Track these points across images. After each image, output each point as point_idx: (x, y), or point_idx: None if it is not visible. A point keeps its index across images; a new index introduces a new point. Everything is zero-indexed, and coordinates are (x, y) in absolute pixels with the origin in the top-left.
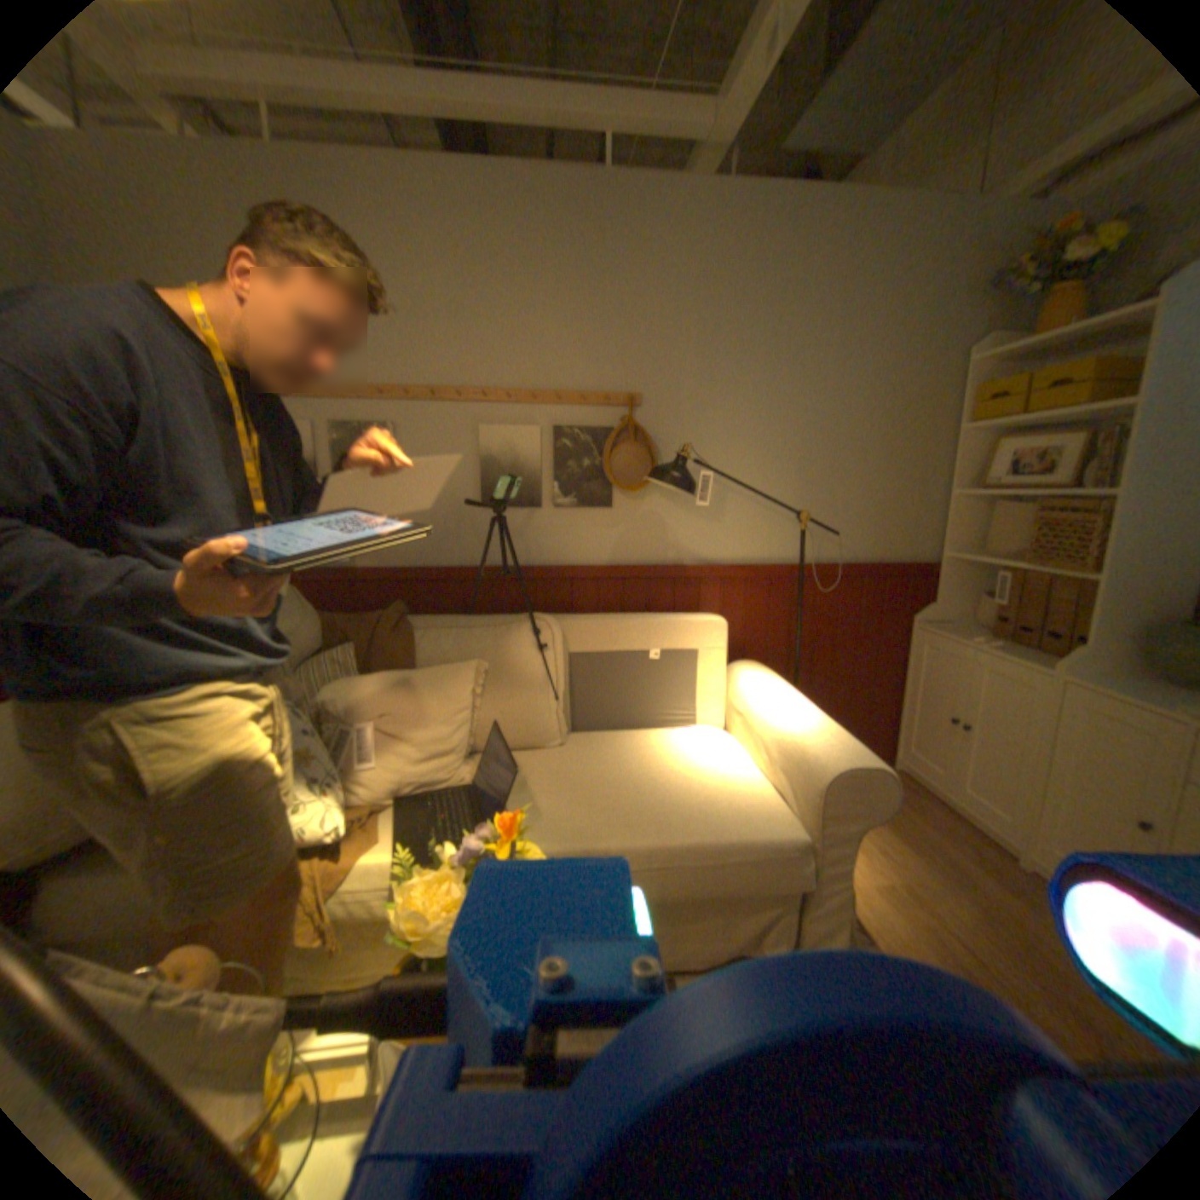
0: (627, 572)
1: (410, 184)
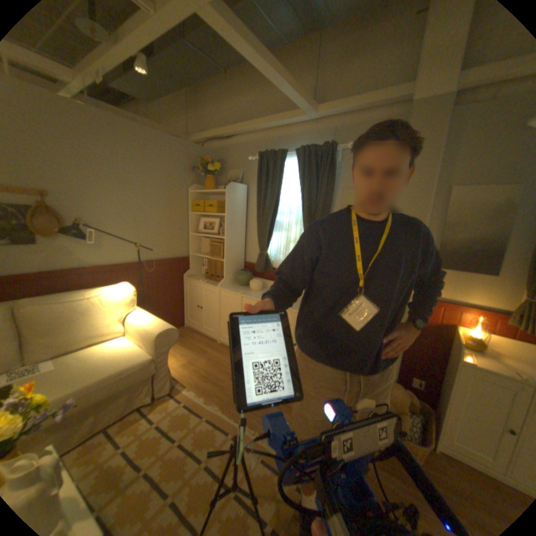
0: (51, 275)
1: None
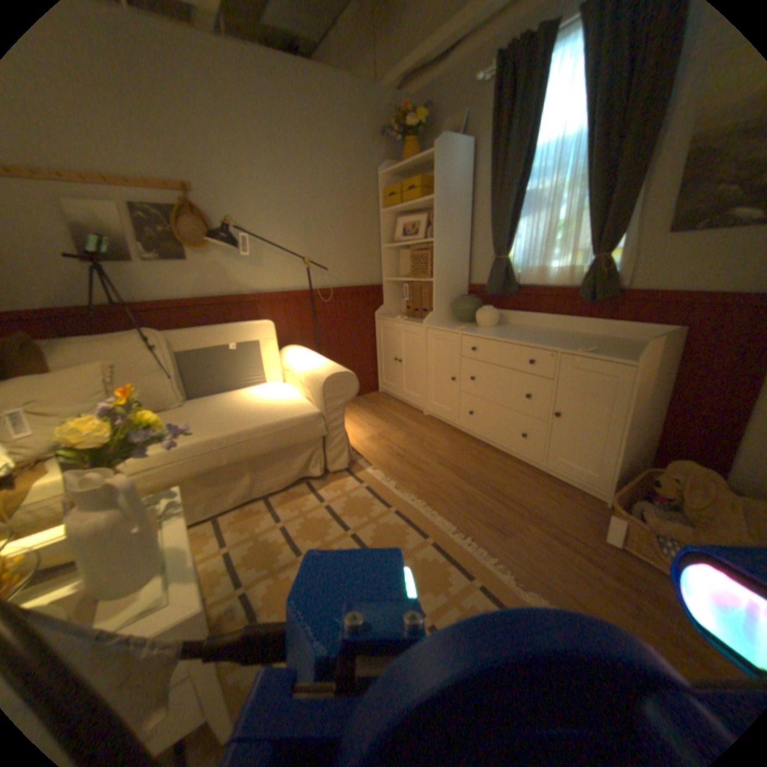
0: (206, 300)
1: None
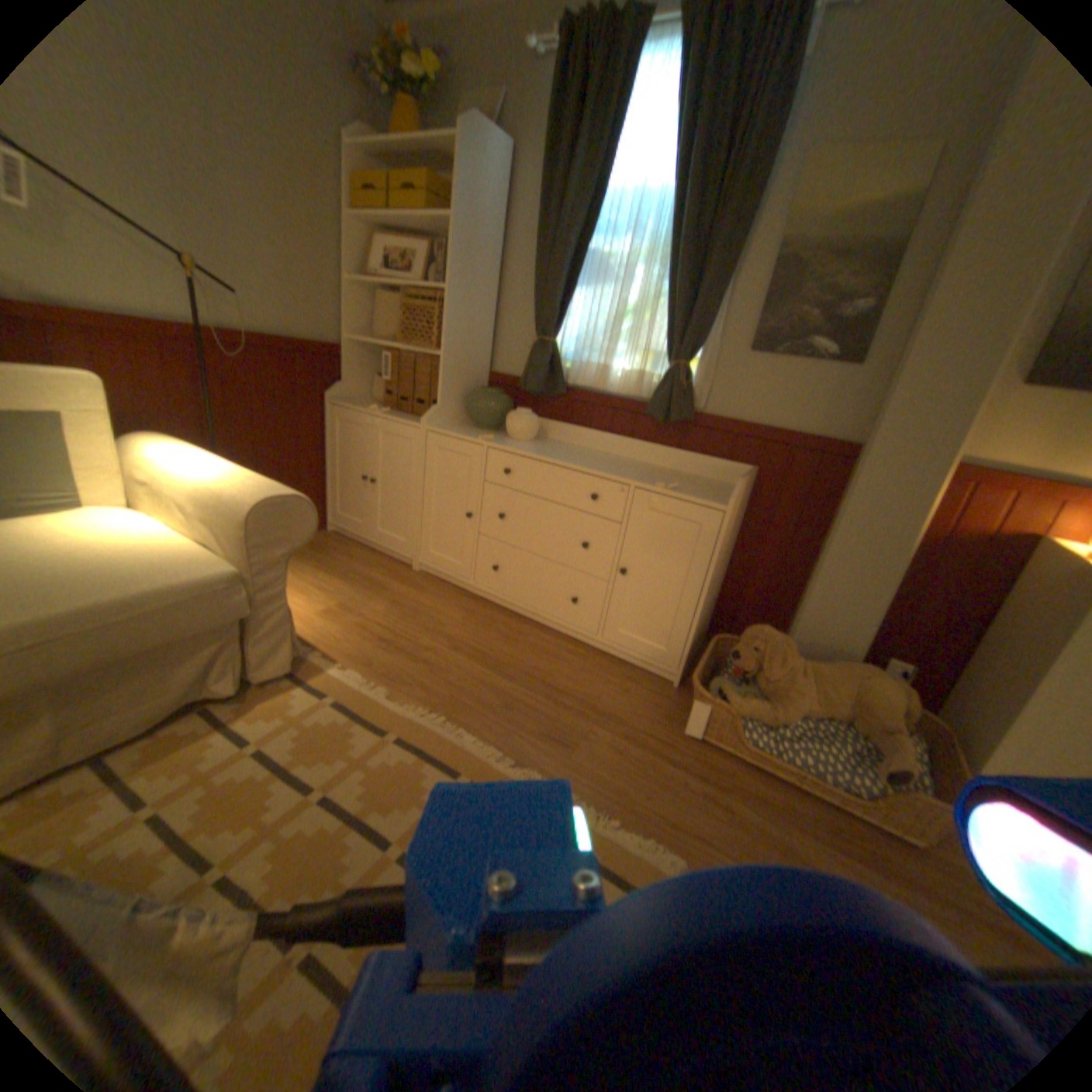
0: None
1: None
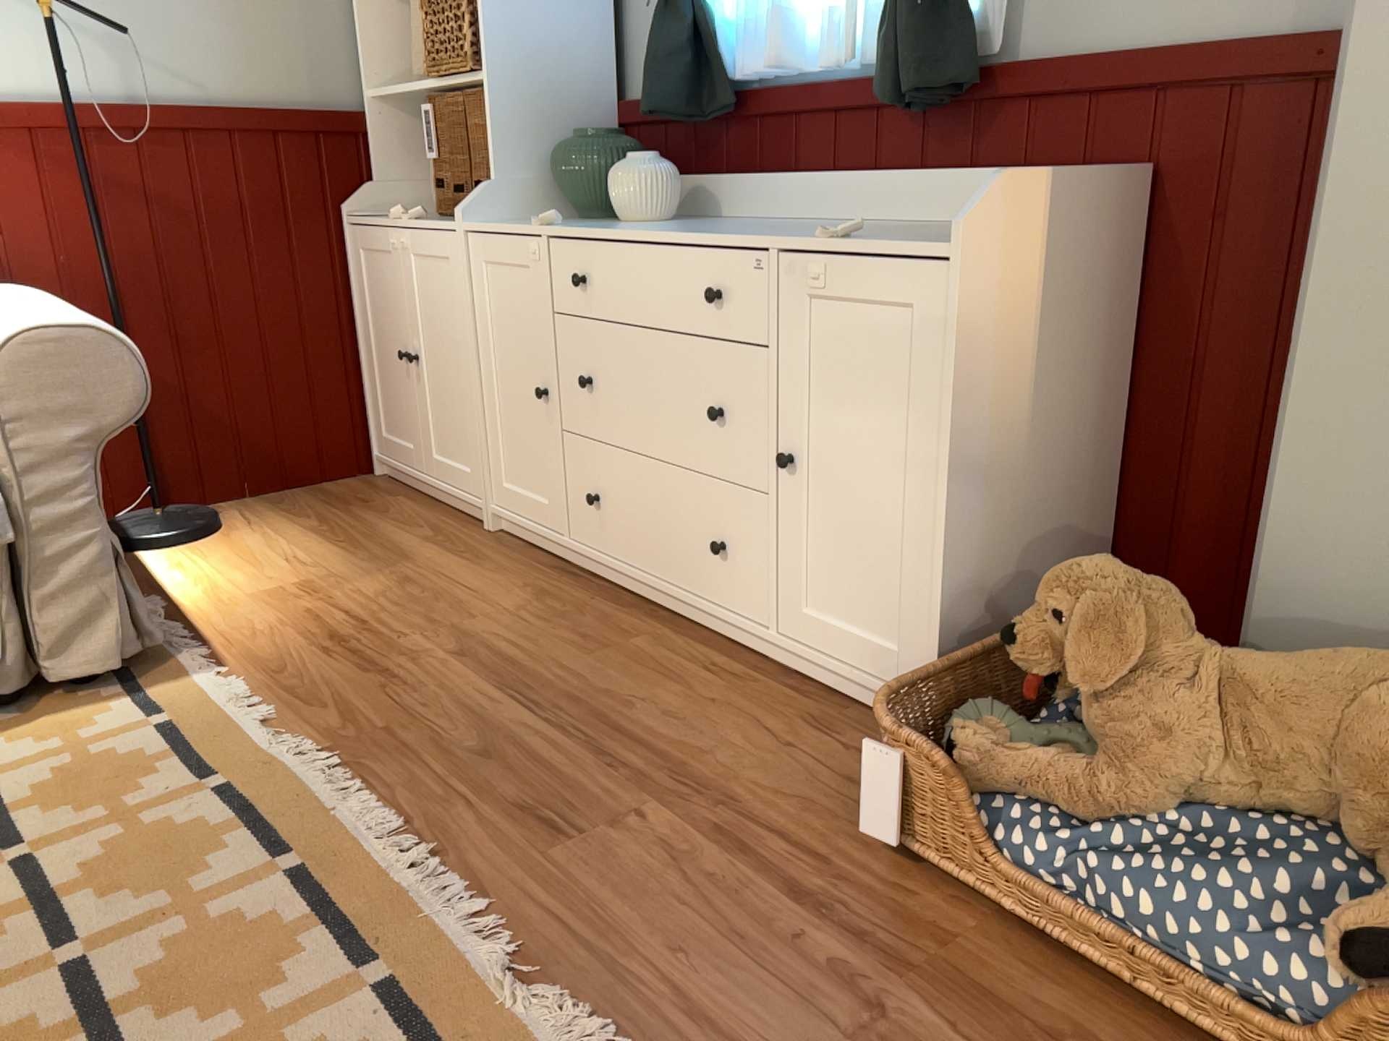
0: None
1: None
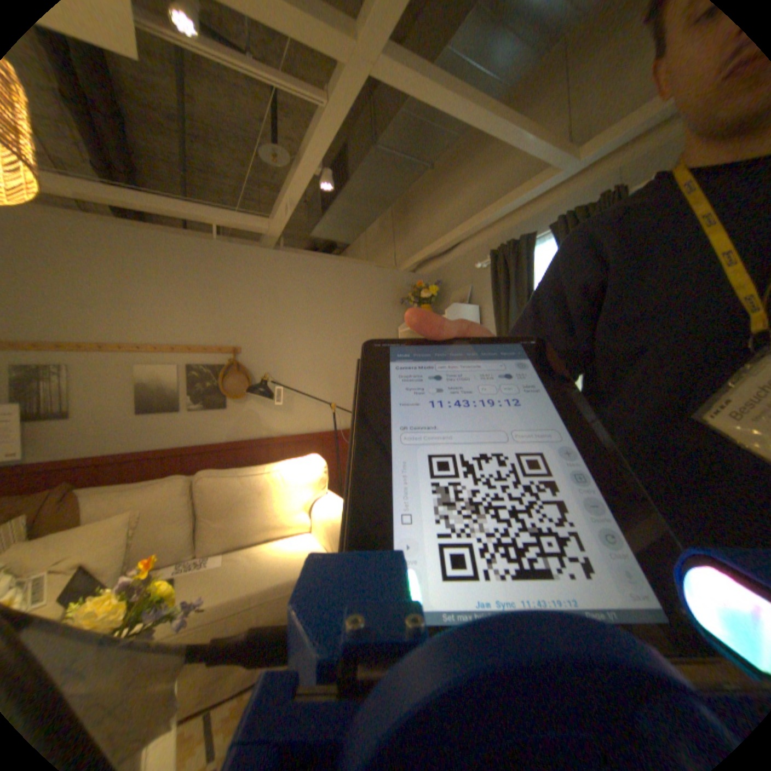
0: (238, 445)
1: (89, 235)
